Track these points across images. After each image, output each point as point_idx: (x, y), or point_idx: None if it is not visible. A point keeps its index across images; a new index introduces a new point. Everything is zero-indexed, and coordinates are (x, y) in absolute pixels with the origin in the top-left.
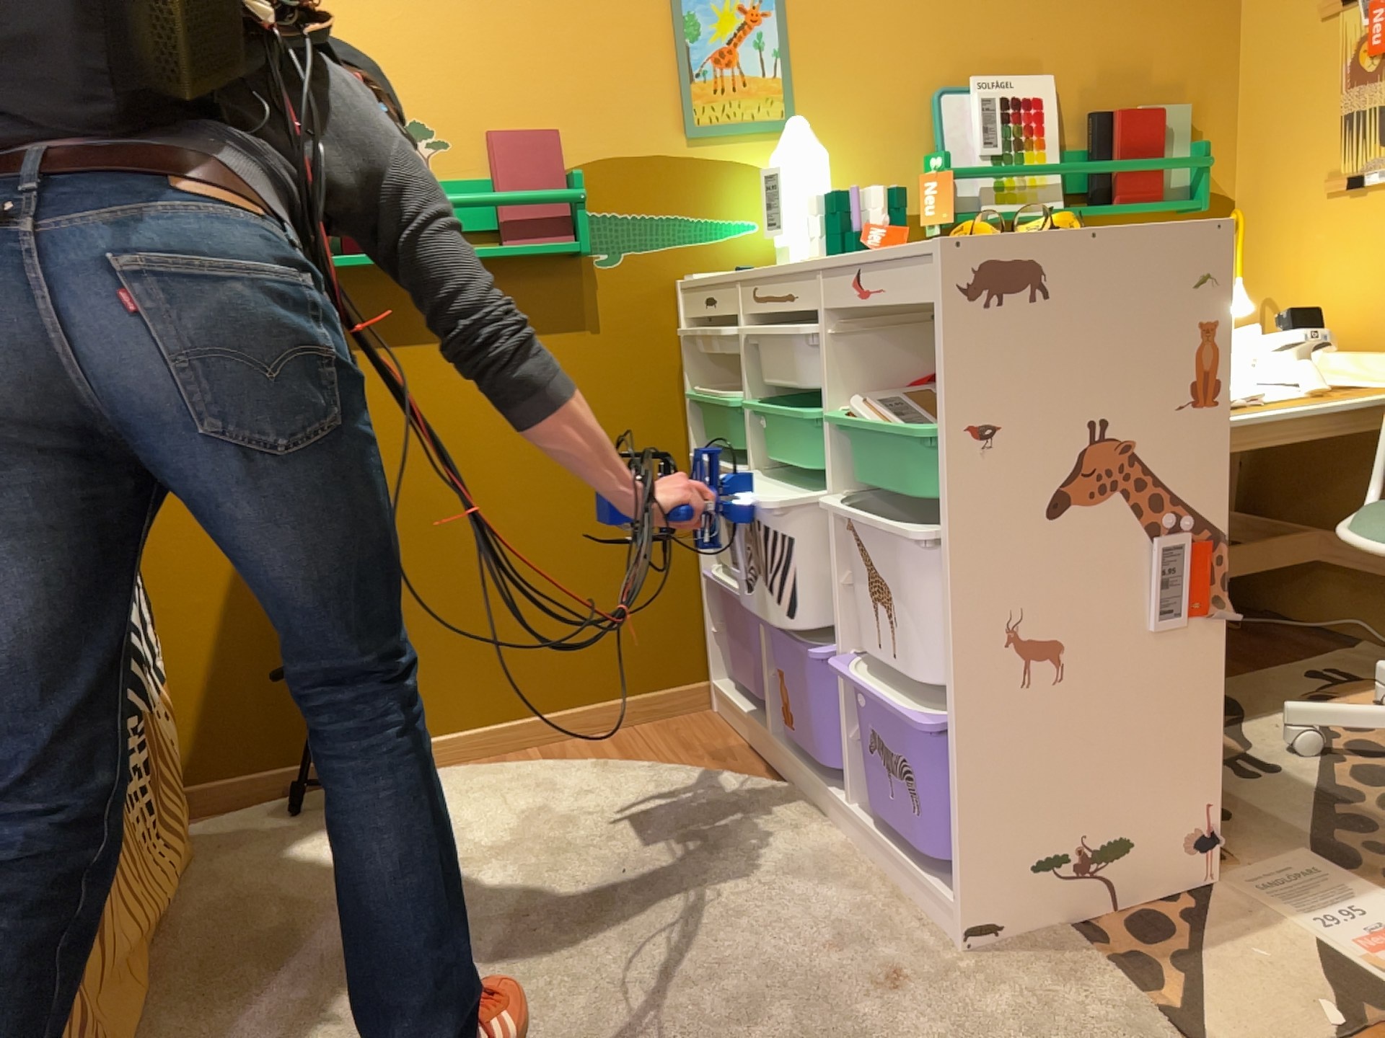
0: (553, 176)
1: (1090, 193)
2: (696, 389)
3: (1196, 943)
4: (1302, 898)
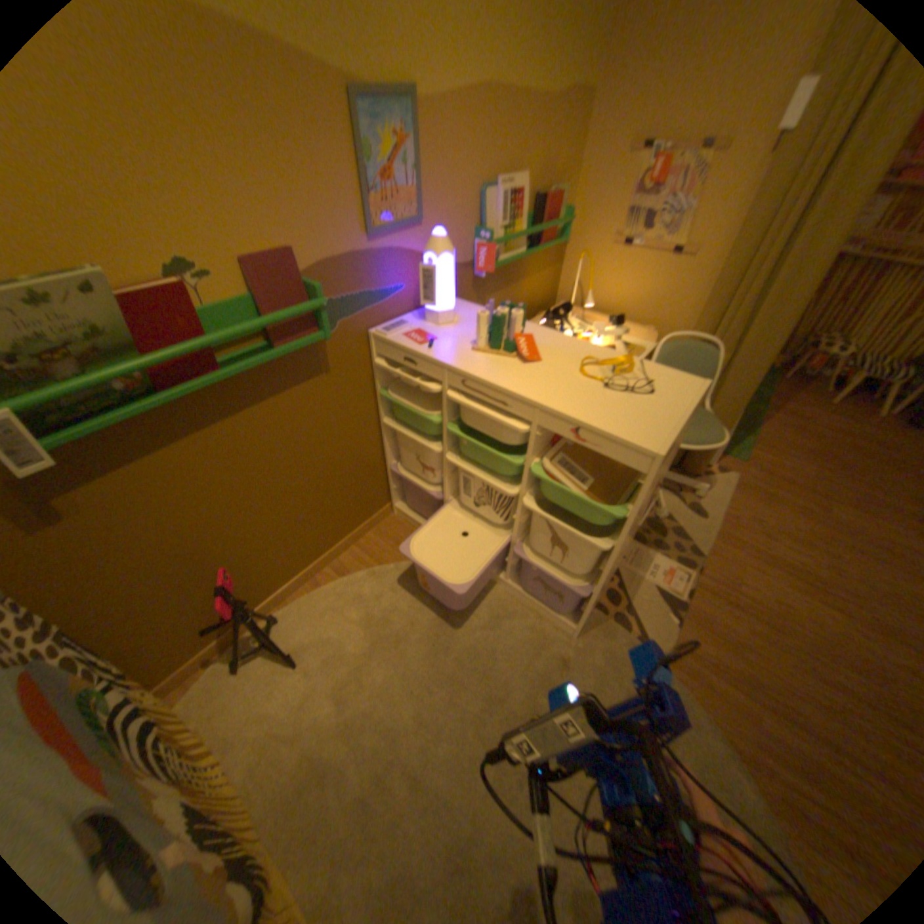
0: (297, 286)
1: (531, 238)
2: (383, 389)
3: (628, 595)
4: (641, 560)
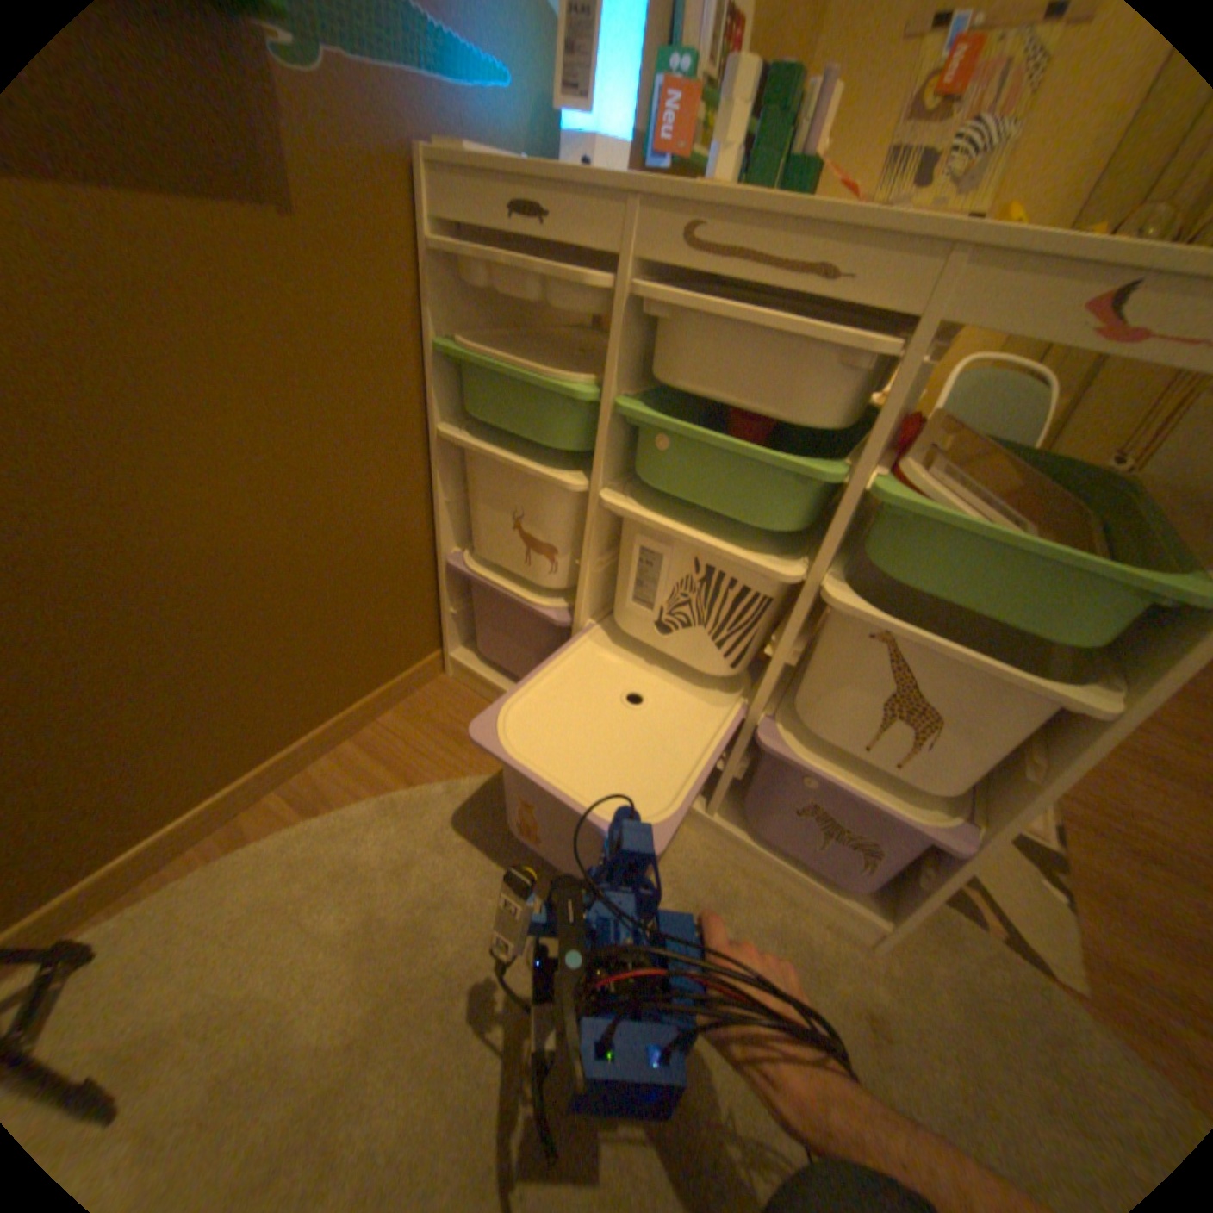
0: None
1: None
2: (445, 338)
3: None
4: None
